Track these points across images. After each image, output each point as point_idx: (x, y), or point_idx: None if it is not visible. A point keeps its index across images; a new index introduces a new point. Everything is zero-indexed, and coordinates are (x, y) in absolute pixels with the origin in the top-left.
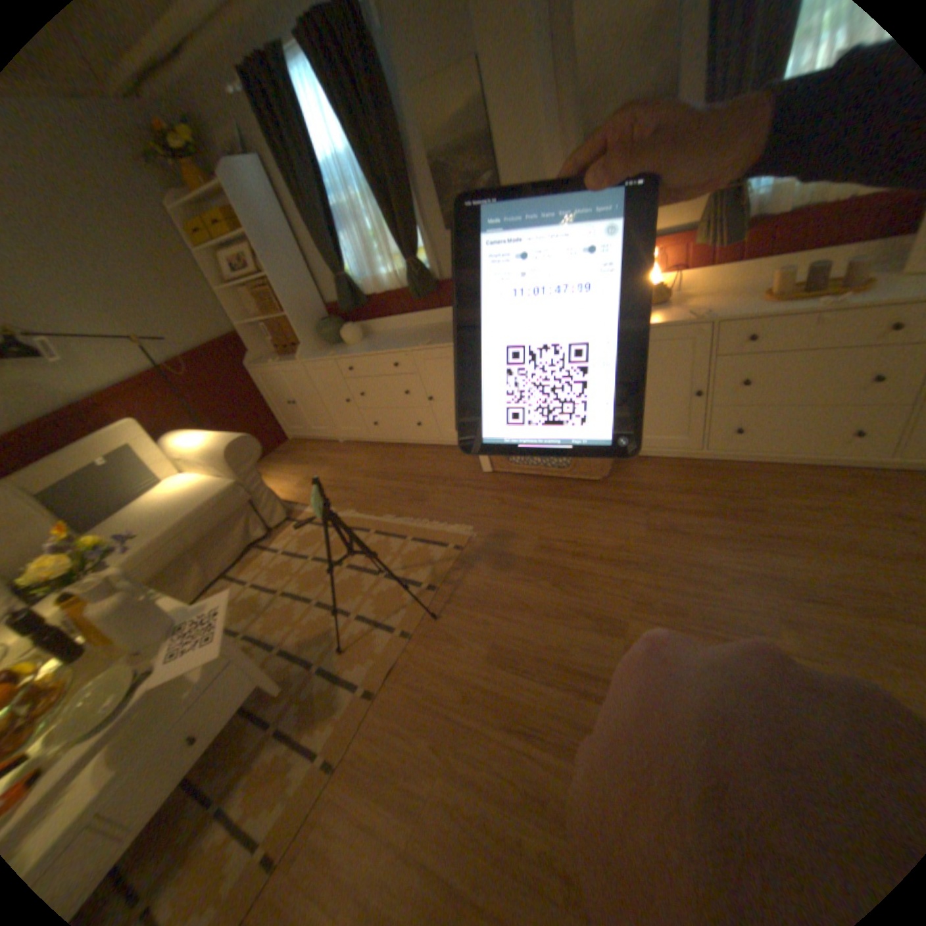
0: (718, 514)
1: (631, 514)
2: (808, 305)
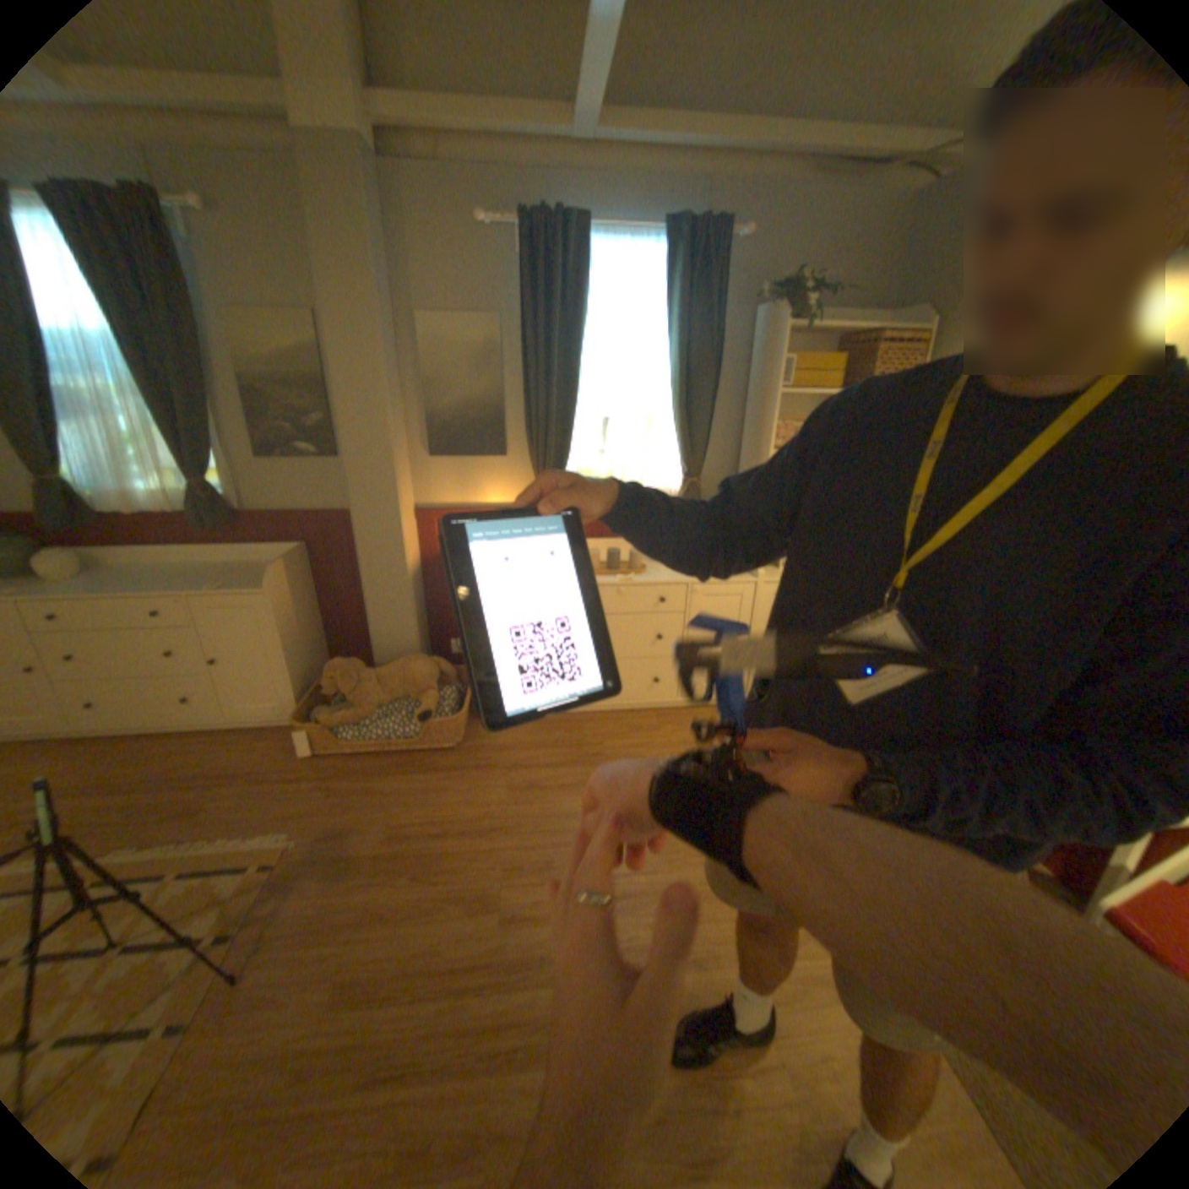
0: (569, 765)
1: (491, 781)
2: (610, 582)
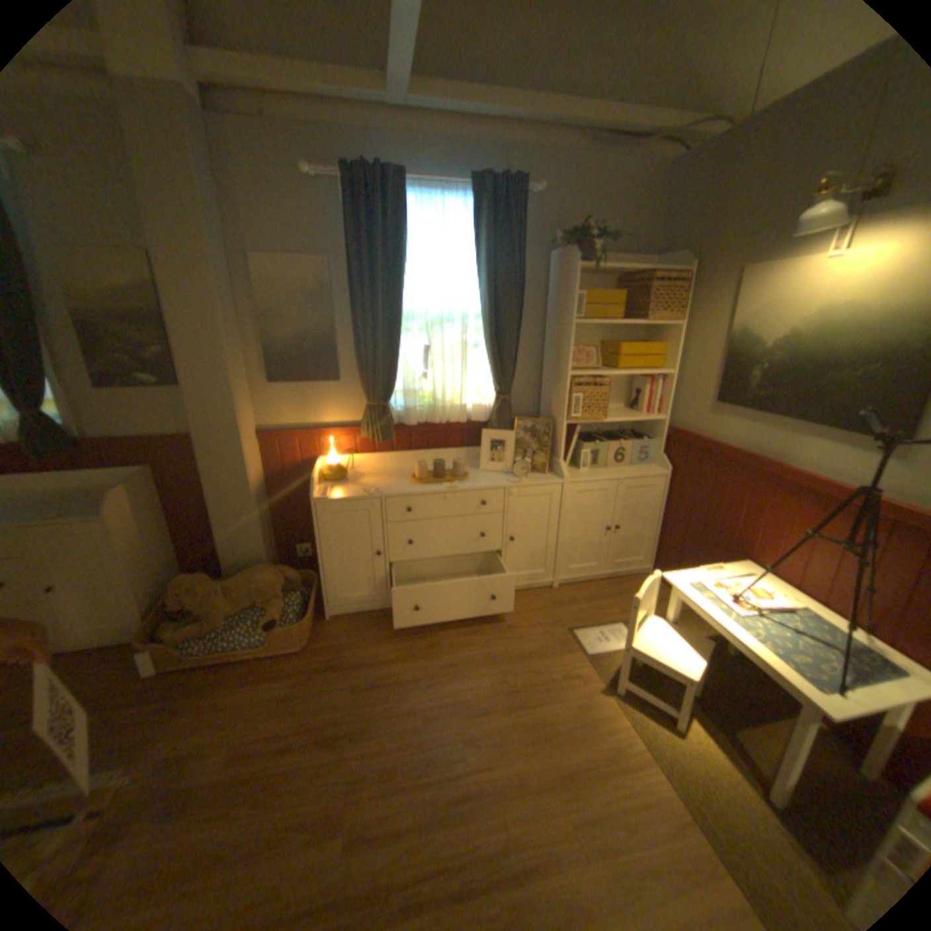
0: (408, 660)
1: (335, 684)
2: (437, 490)
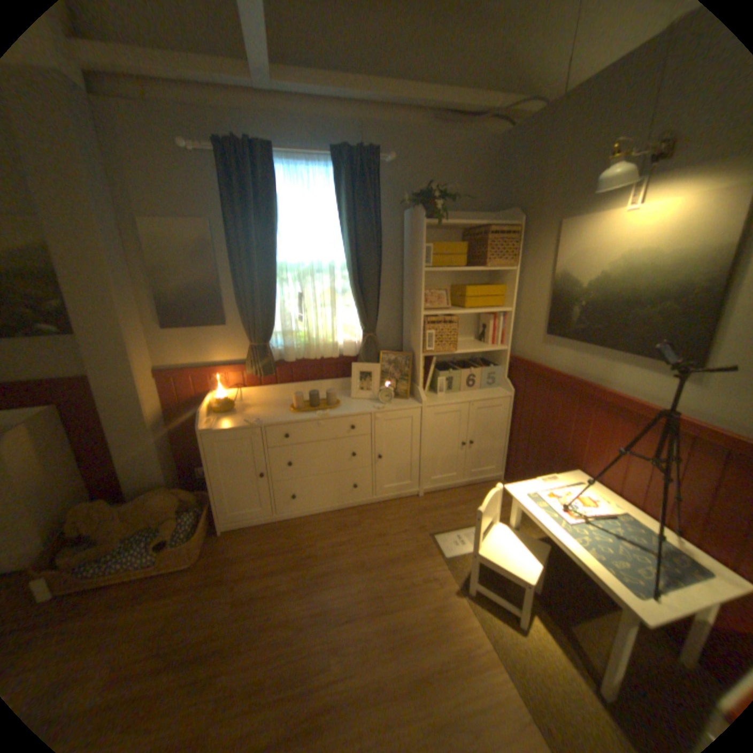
0: (286, 571)
1: (218, 598)
2: (312, 417)
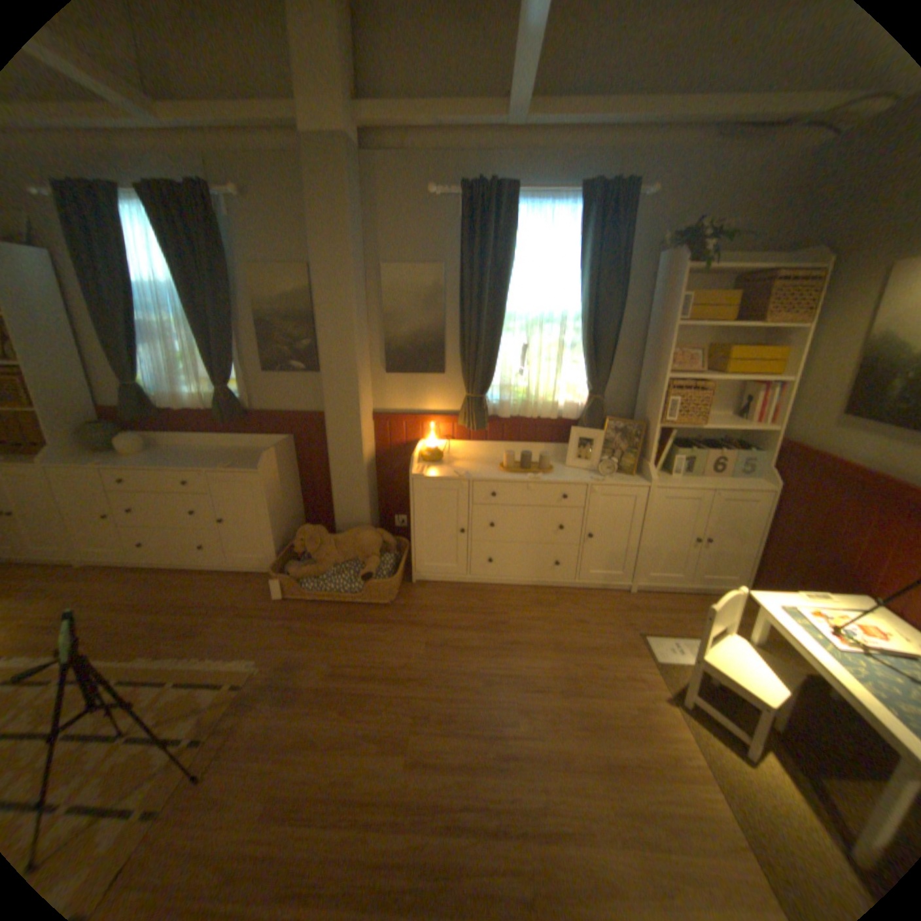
0: (478, 630)
1: (413, 636)
2: (521, 479)
